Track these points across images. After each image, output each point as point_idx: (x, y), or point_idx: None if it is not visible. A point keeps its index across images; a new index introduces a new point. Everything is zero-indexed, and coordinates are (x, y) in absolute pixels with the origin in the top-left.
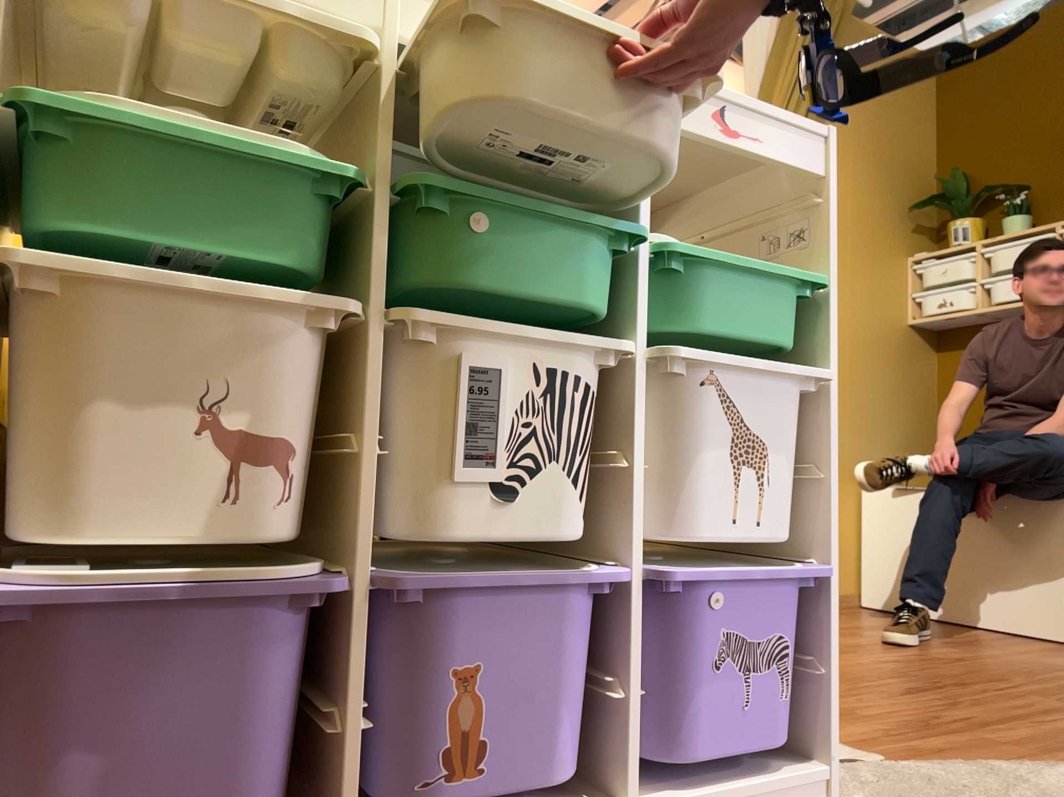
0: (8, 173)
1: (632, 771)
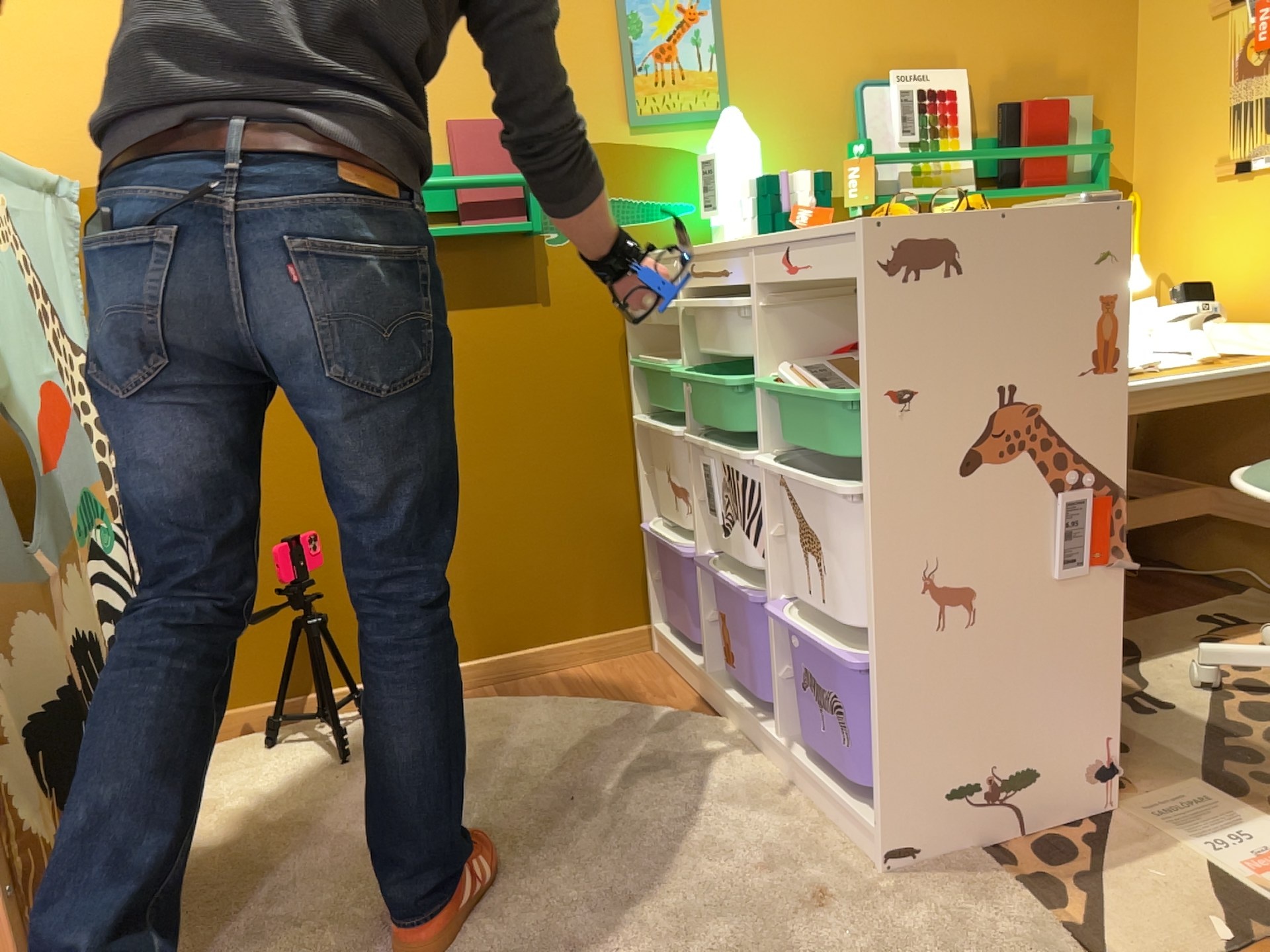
0: (640, 382)
1: (784, 726)
